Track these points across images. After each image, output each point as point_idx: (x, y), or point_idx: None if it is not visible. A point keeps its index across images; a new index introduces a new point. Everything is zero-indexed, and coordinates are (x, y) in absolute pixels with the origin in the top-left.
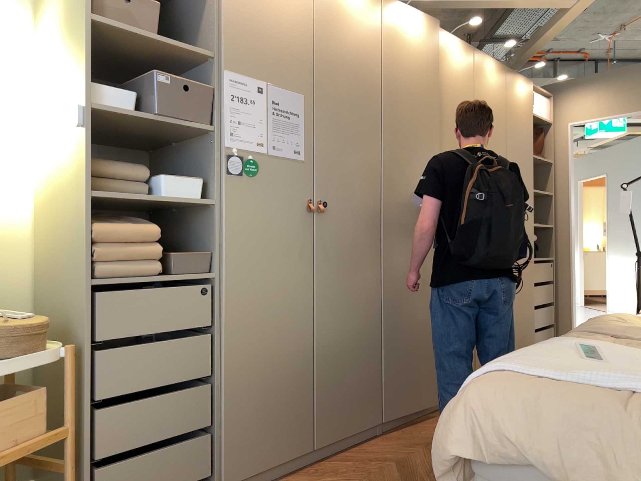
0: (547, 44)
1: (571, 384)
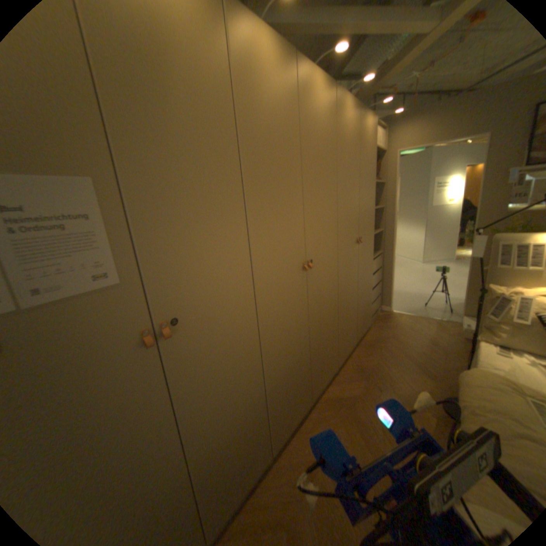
0: (392, 79)
1: None
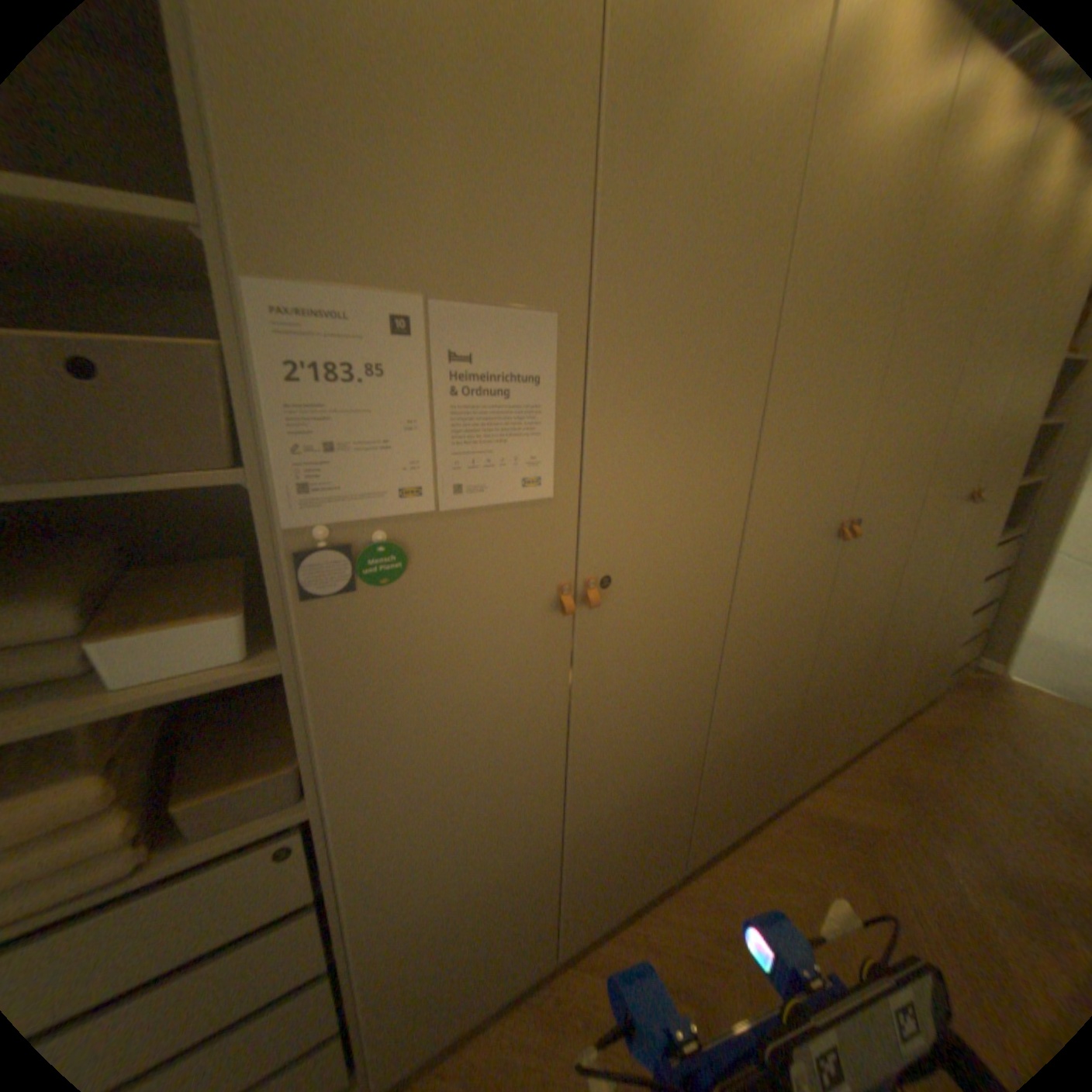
0: None
1: None
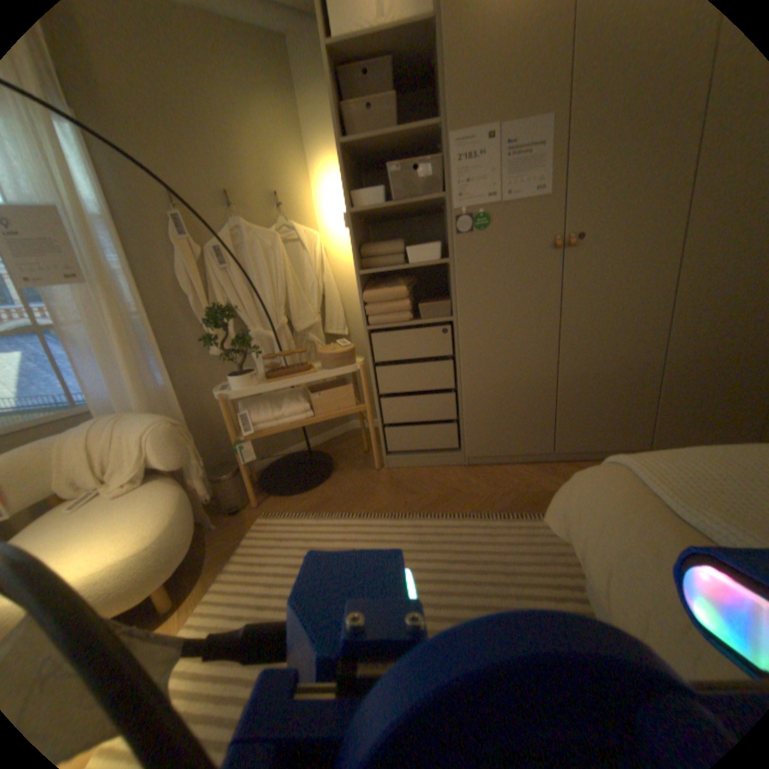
0: None
1: (689, 518)
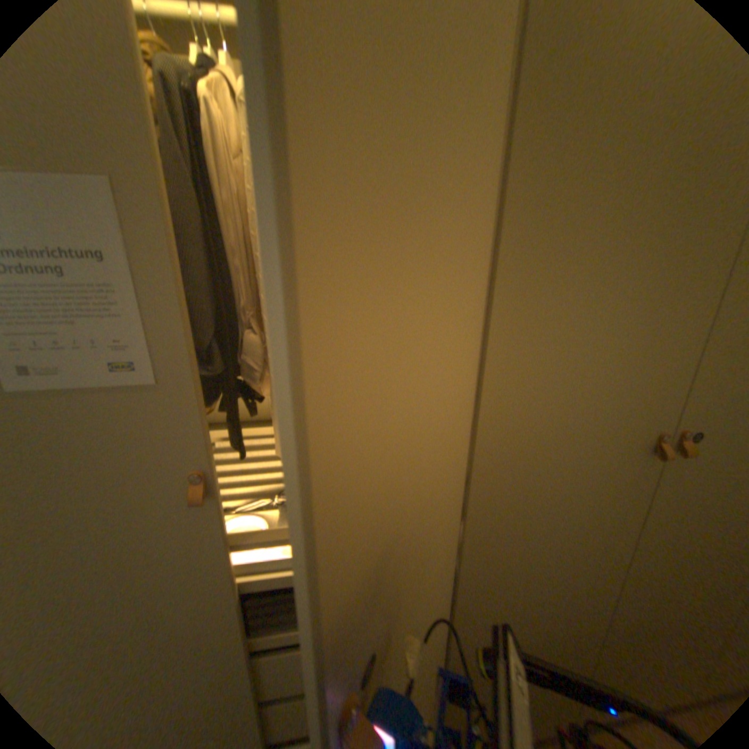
0: None
1: None
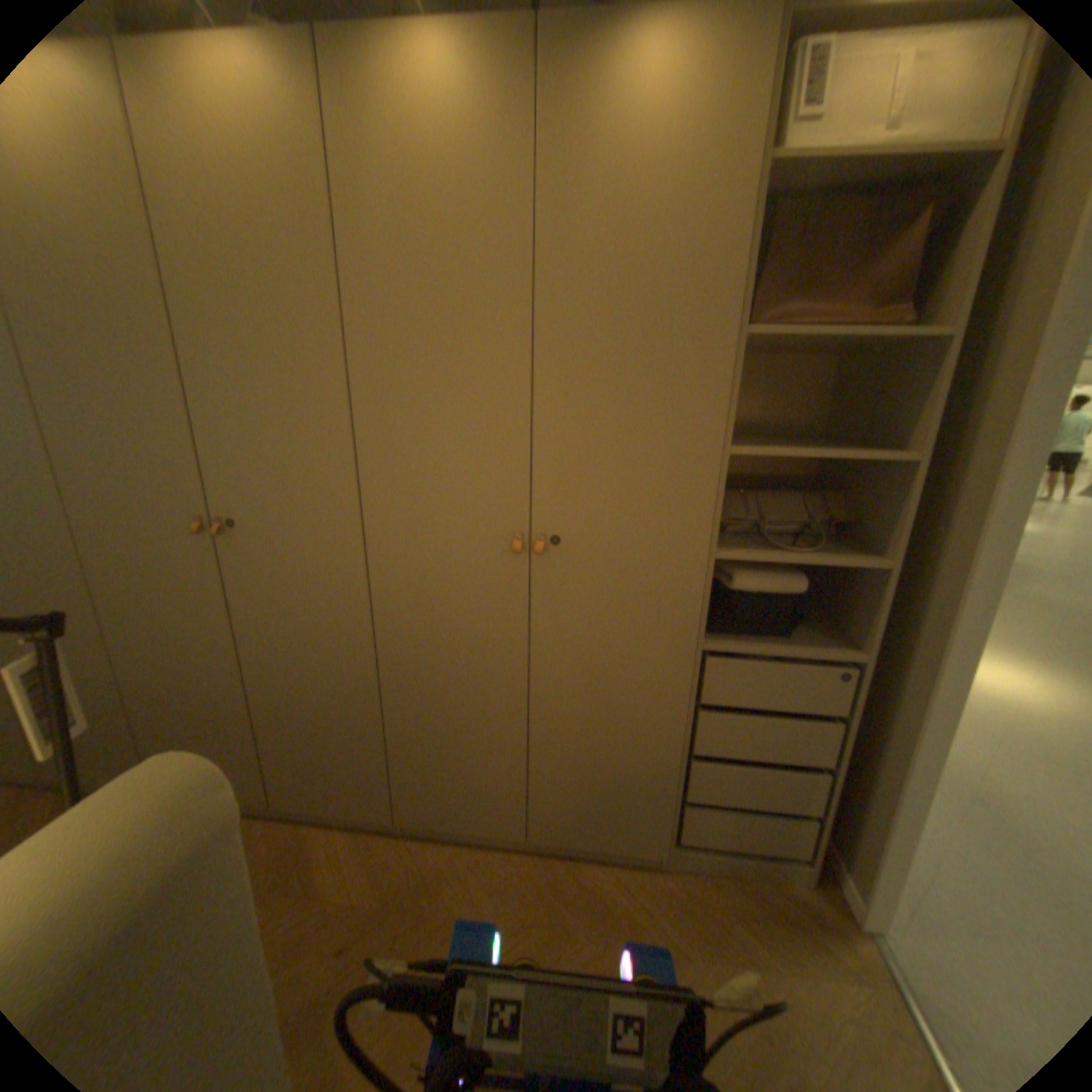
0: None
1: None
